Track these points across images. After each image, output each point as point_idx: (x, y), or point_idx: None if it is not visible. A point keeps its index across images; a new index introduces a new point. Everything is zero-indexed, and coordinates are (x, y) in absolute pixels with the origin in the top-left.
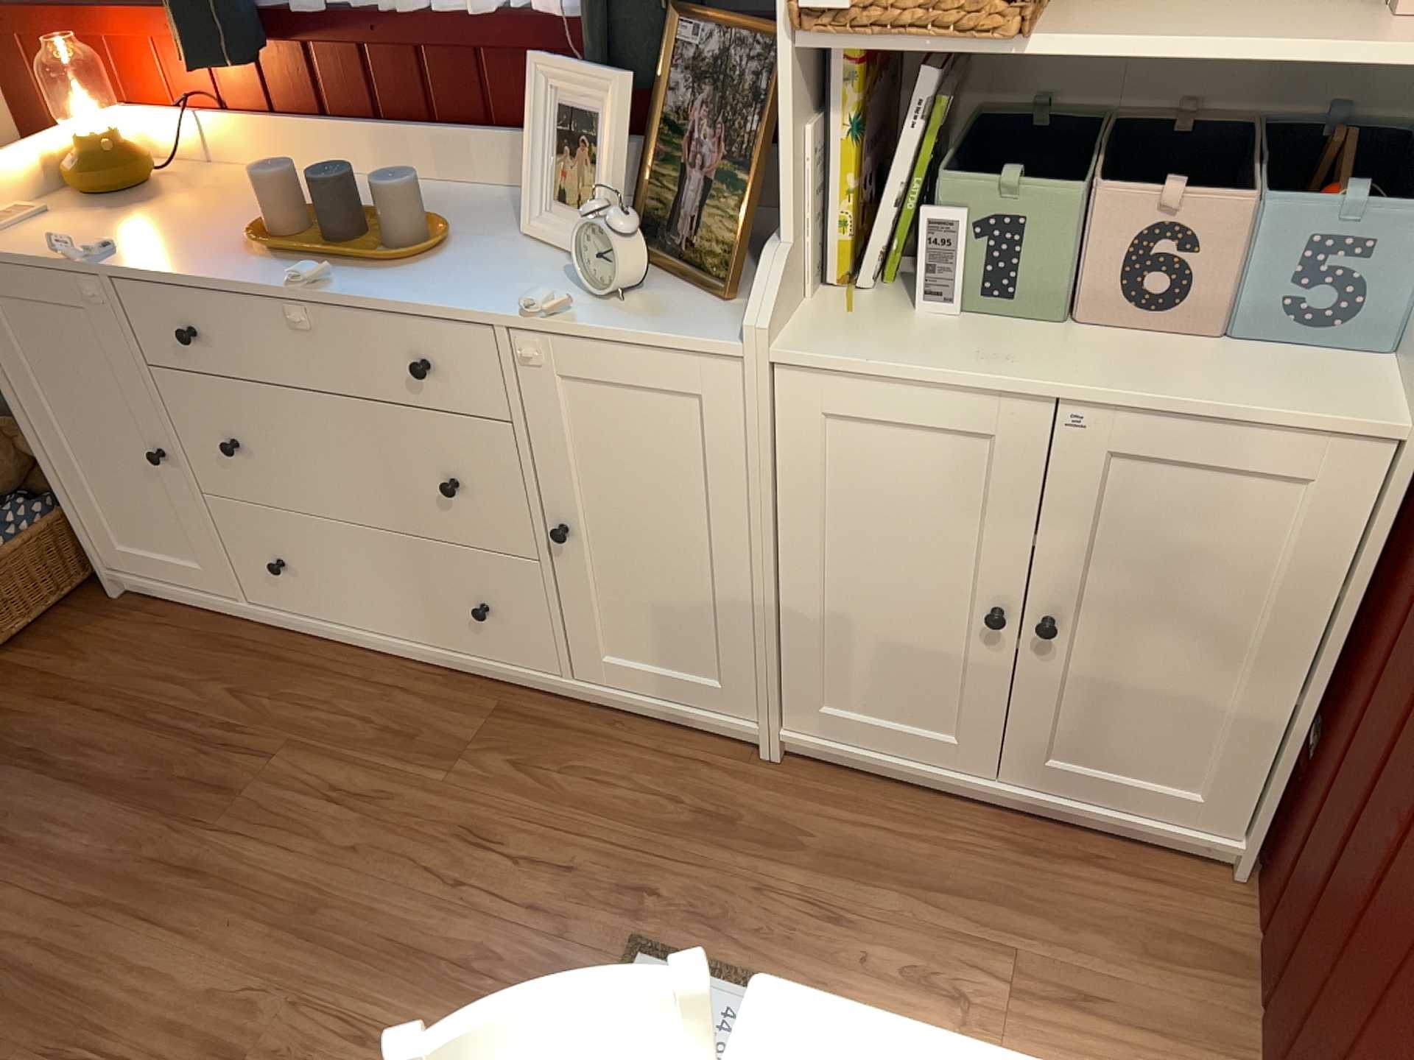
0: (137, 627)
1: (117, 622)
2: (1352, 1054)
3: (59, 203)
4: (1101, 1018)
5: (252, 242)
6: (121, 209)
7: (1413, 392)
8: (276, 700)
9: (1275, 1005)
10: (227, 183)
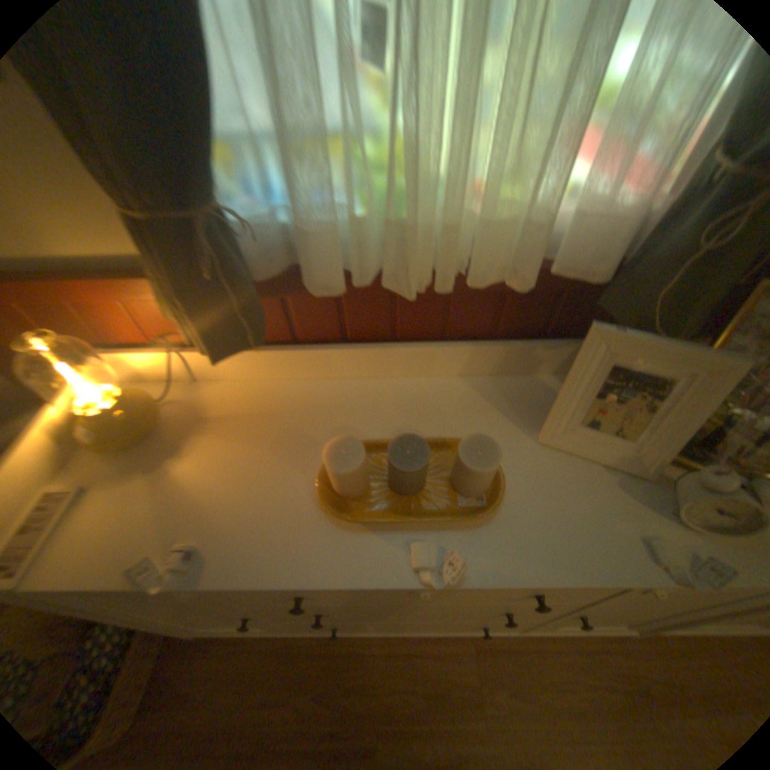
0: (218, 660)
1: (202, 661)
2: None
3: (73, 454)
4: None
5: (341, 520)
6: (154, 467)
7: None
8: (347, 696)
9: None
10: (227, 404)
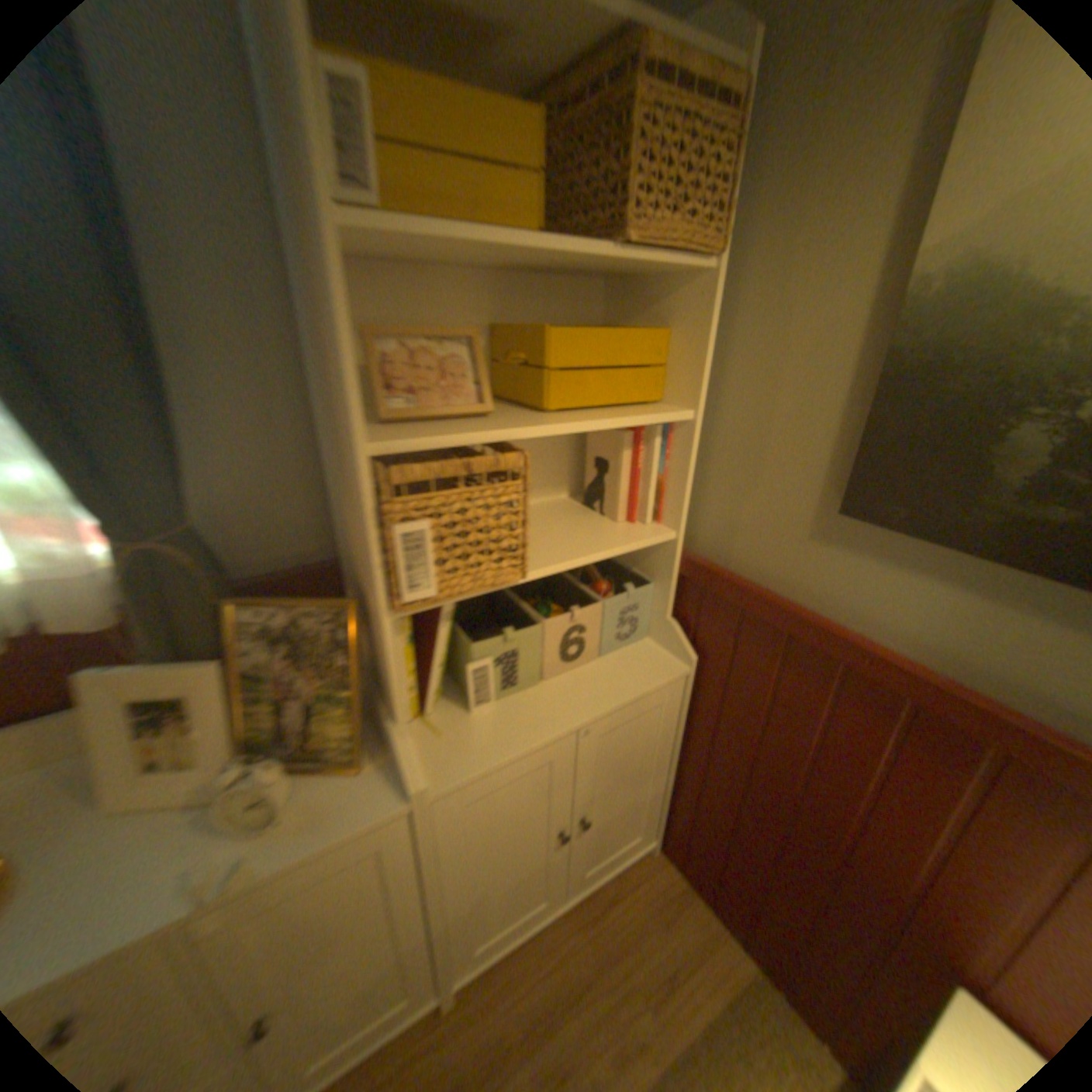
0: None
1: None
2: (806, 929)
3: None
4: (683, 988)
5: None
6: None
7: (674, 656)
8: None
9: (717, 910)
10: None
